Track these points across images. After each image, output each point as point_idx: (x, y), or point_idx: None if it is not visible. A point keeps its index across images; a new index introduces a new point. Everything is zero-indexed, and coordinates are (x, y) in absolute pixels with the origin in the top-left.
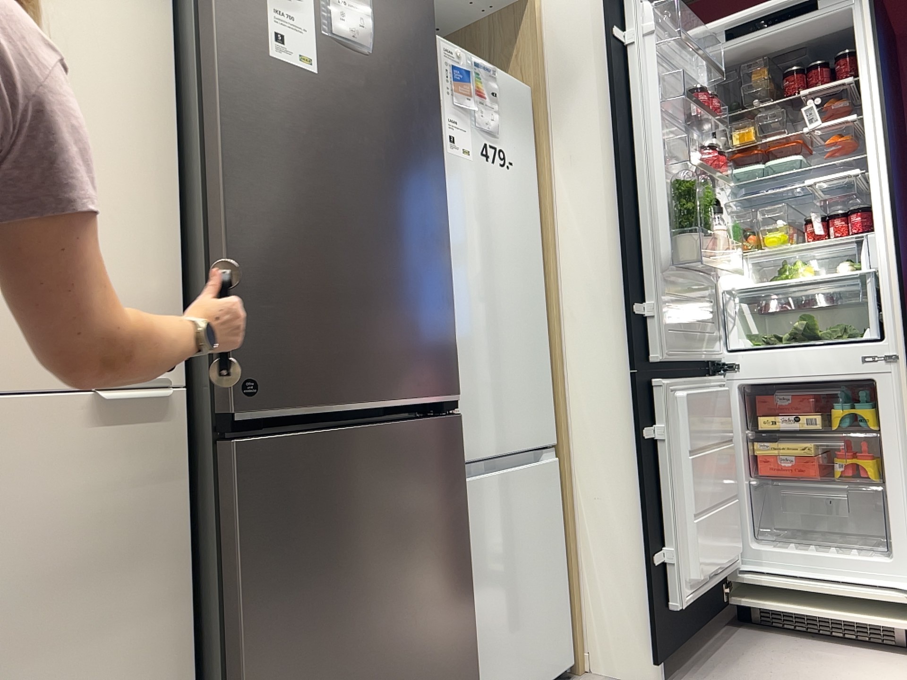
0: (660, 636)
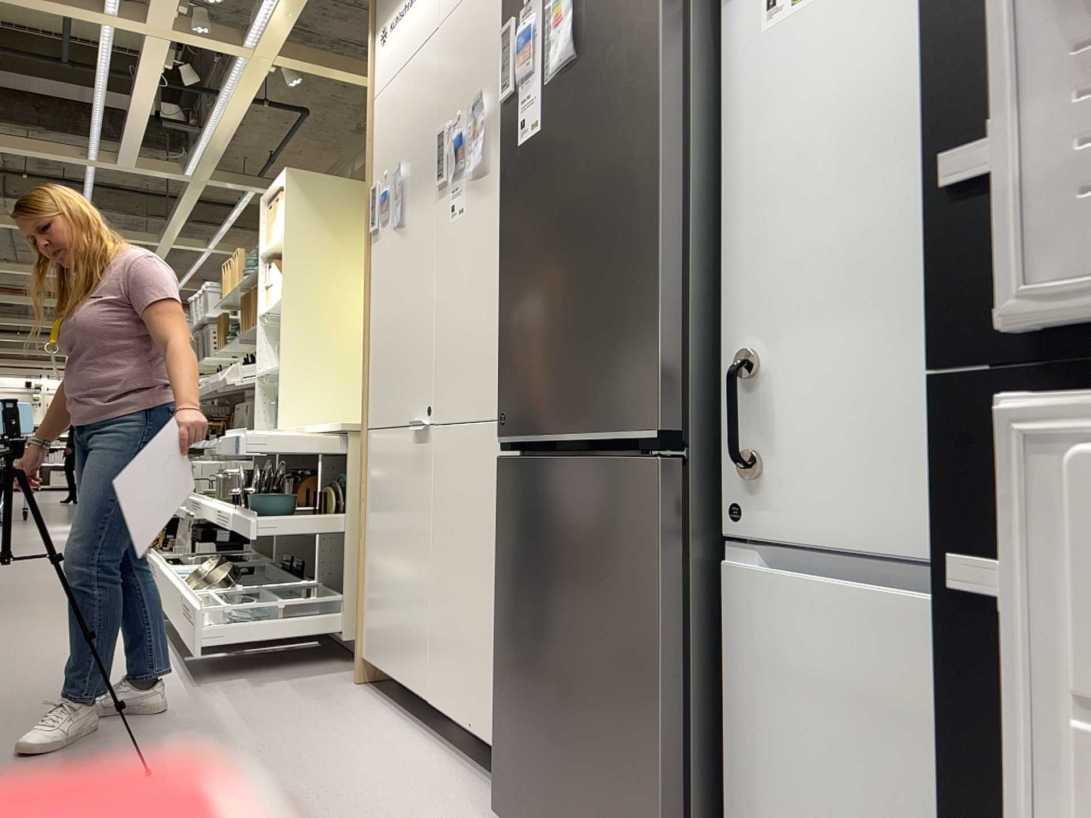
0: None
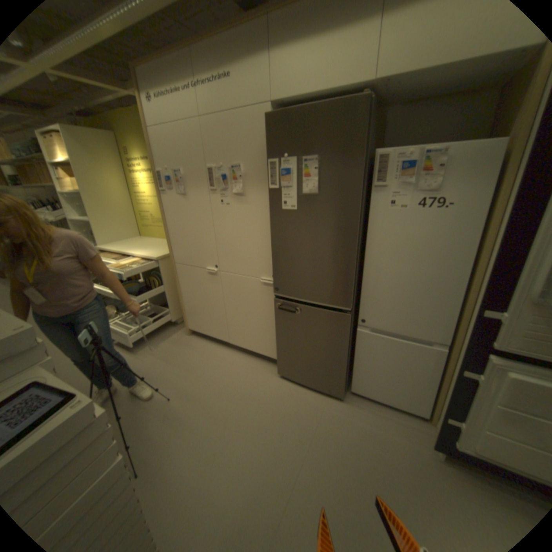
0: (442, 444)
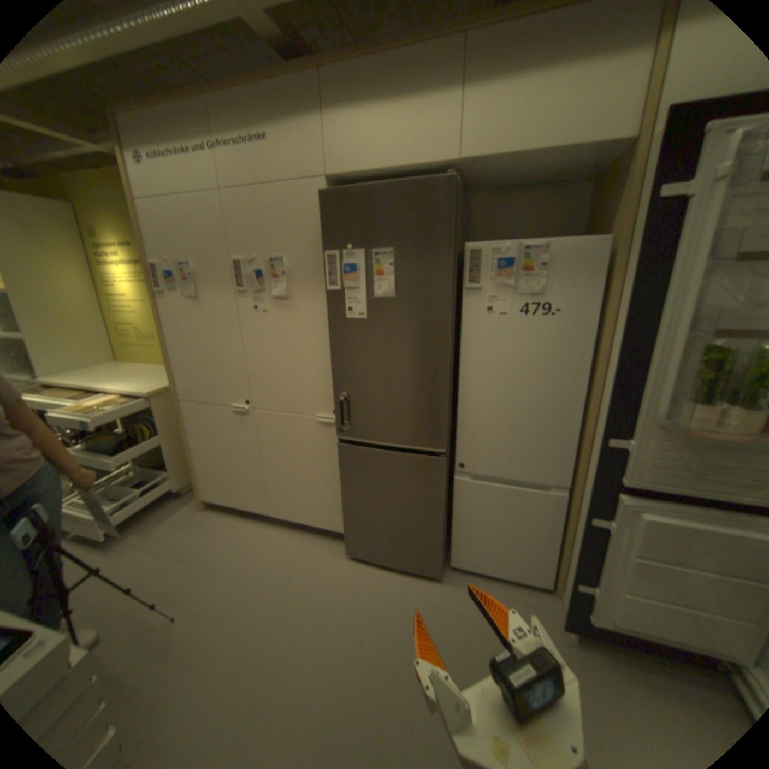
0: (574, 622)
